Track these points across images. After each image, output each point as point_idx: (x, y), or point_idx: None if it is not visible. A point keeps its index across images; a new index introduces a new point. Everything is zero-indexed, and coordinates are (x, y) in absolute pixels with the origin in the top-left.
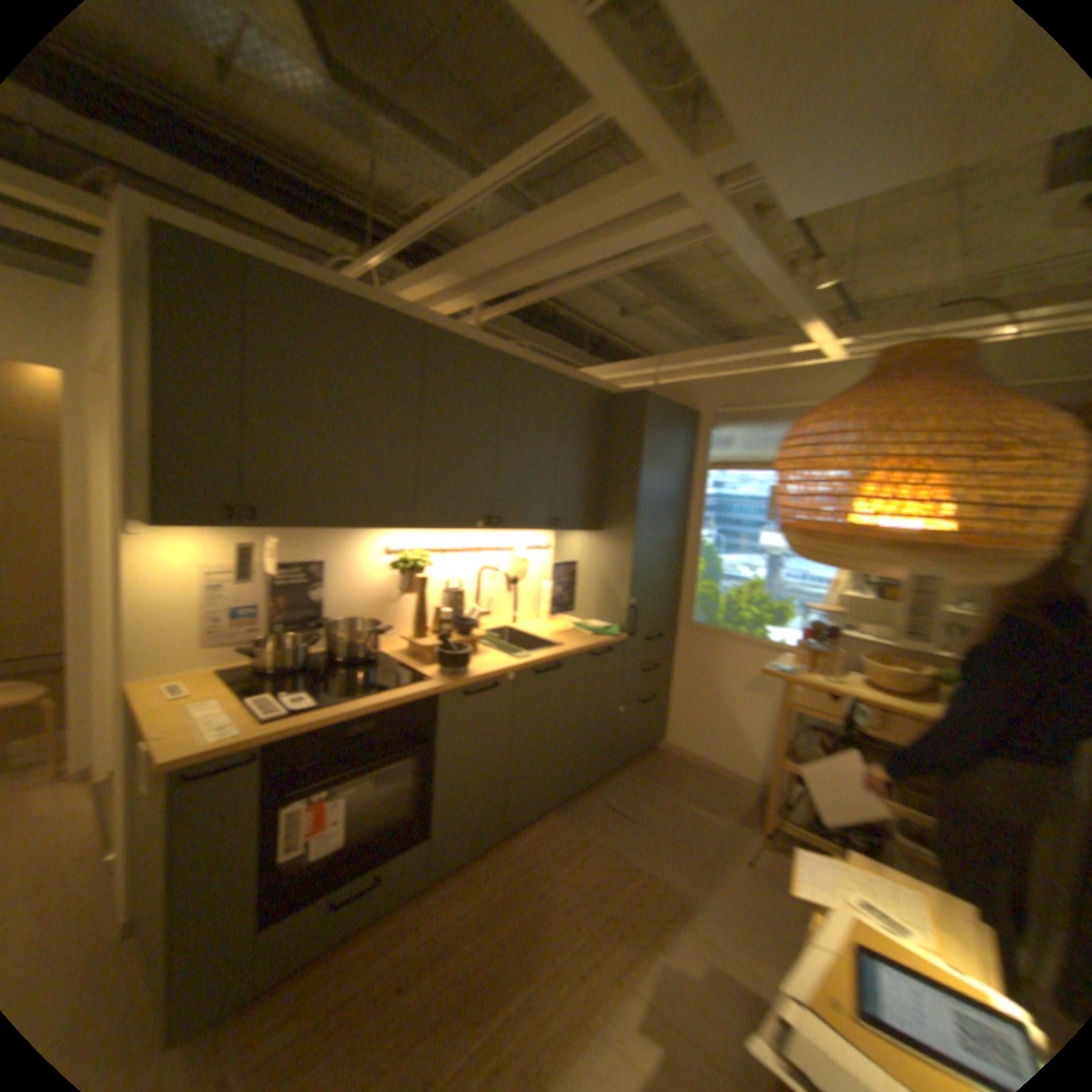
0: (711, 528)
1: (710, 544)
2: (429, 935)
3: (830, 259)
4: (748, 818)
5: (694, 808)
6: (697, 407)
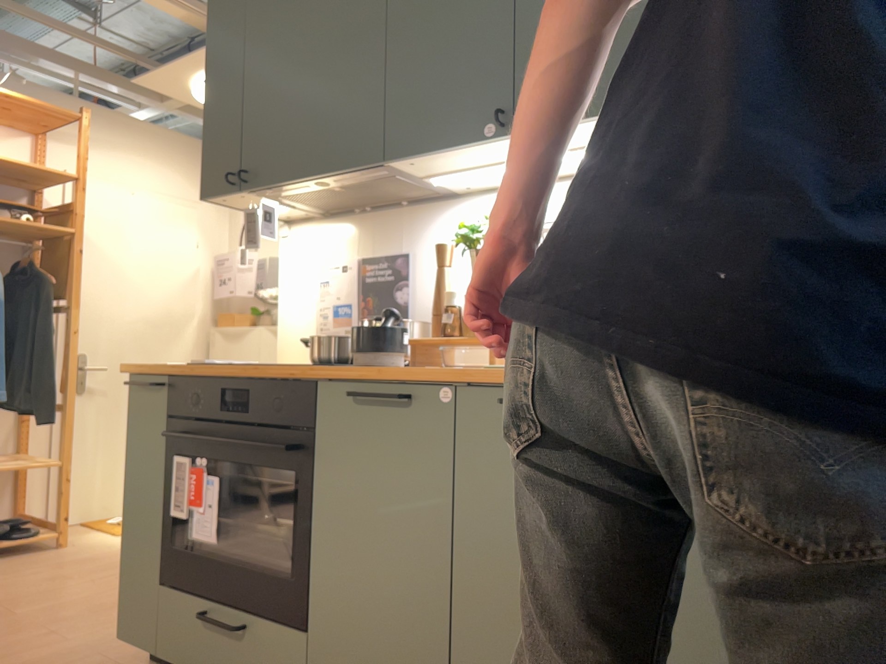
0: None
1: None
2: None
3: None
4: None
5: None
6: None
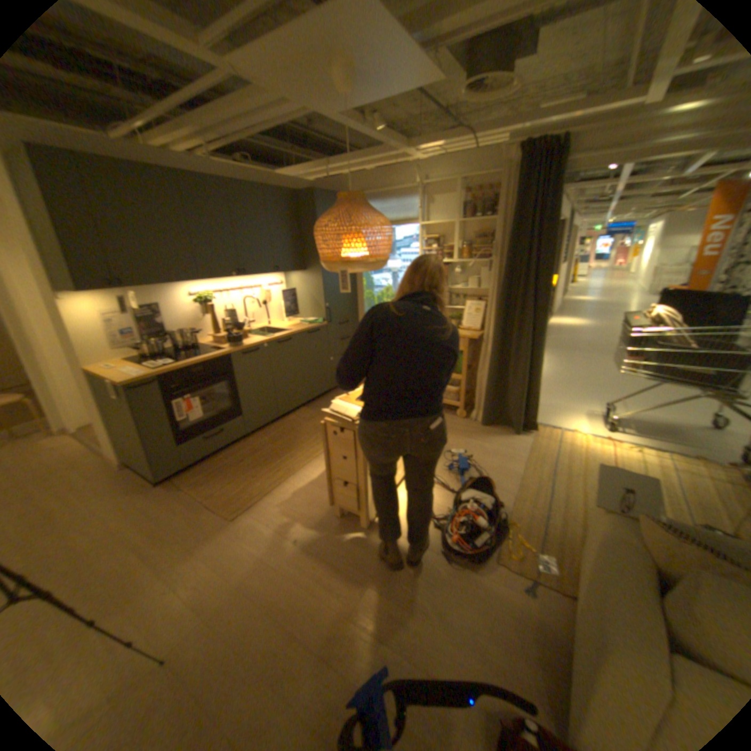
0: None
1: None
2: (248, 449)
3: (376, 115)
4: None
5: None
6: None
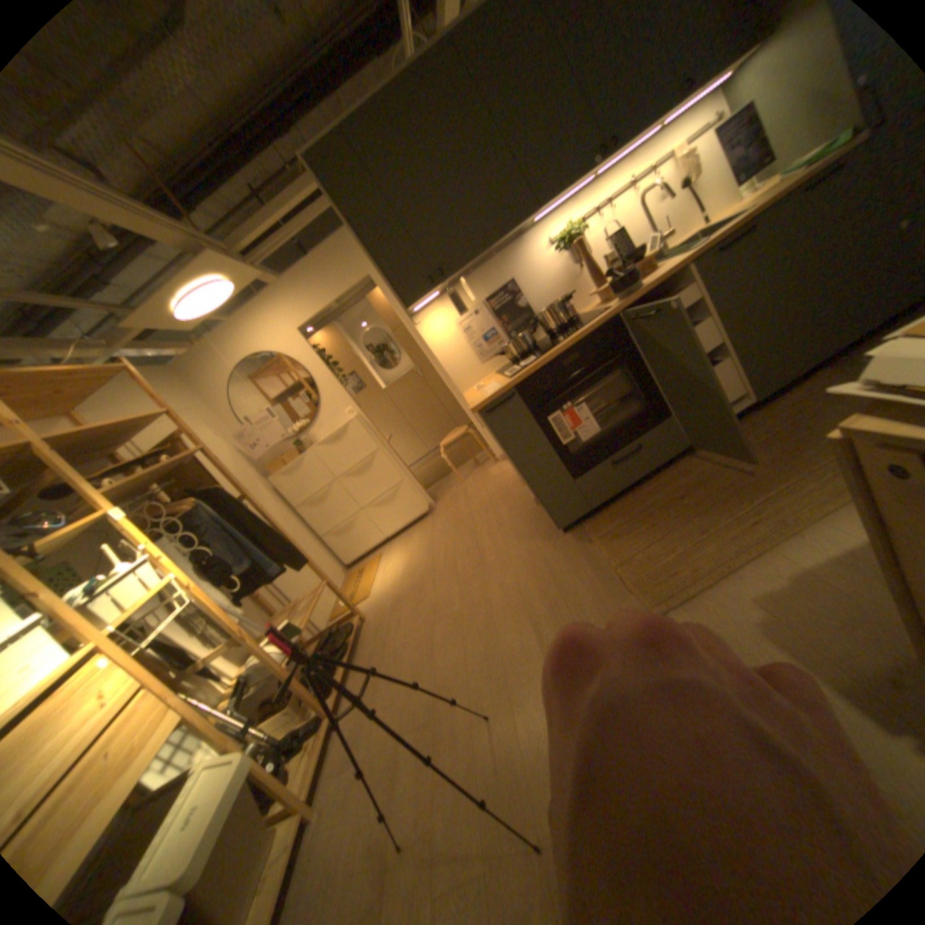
0: None
1: None
2: (698, 470)
3: None
4: None
5: None
6: None
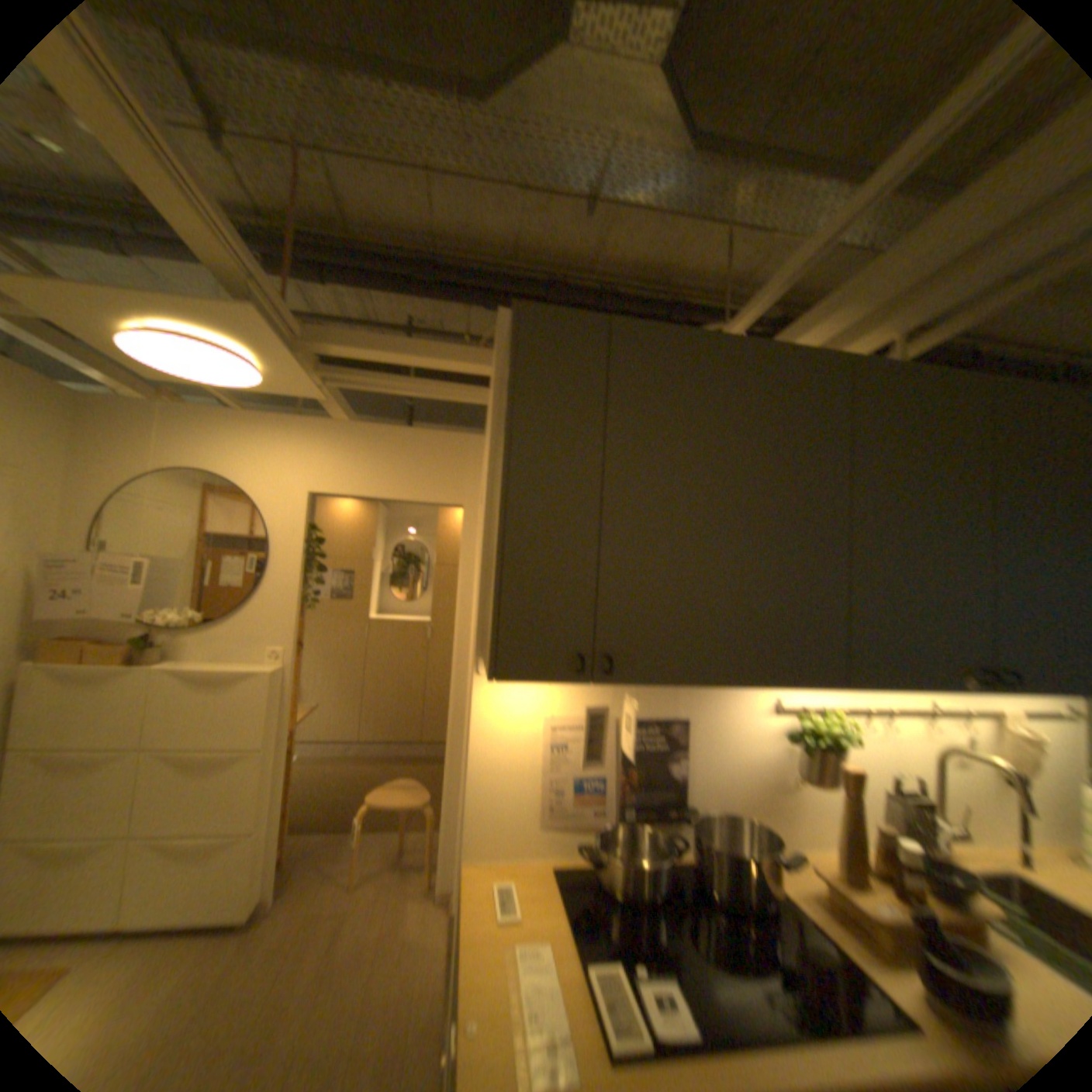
0: None
1: None
2: None
3: None
4: None
5: None
6: None
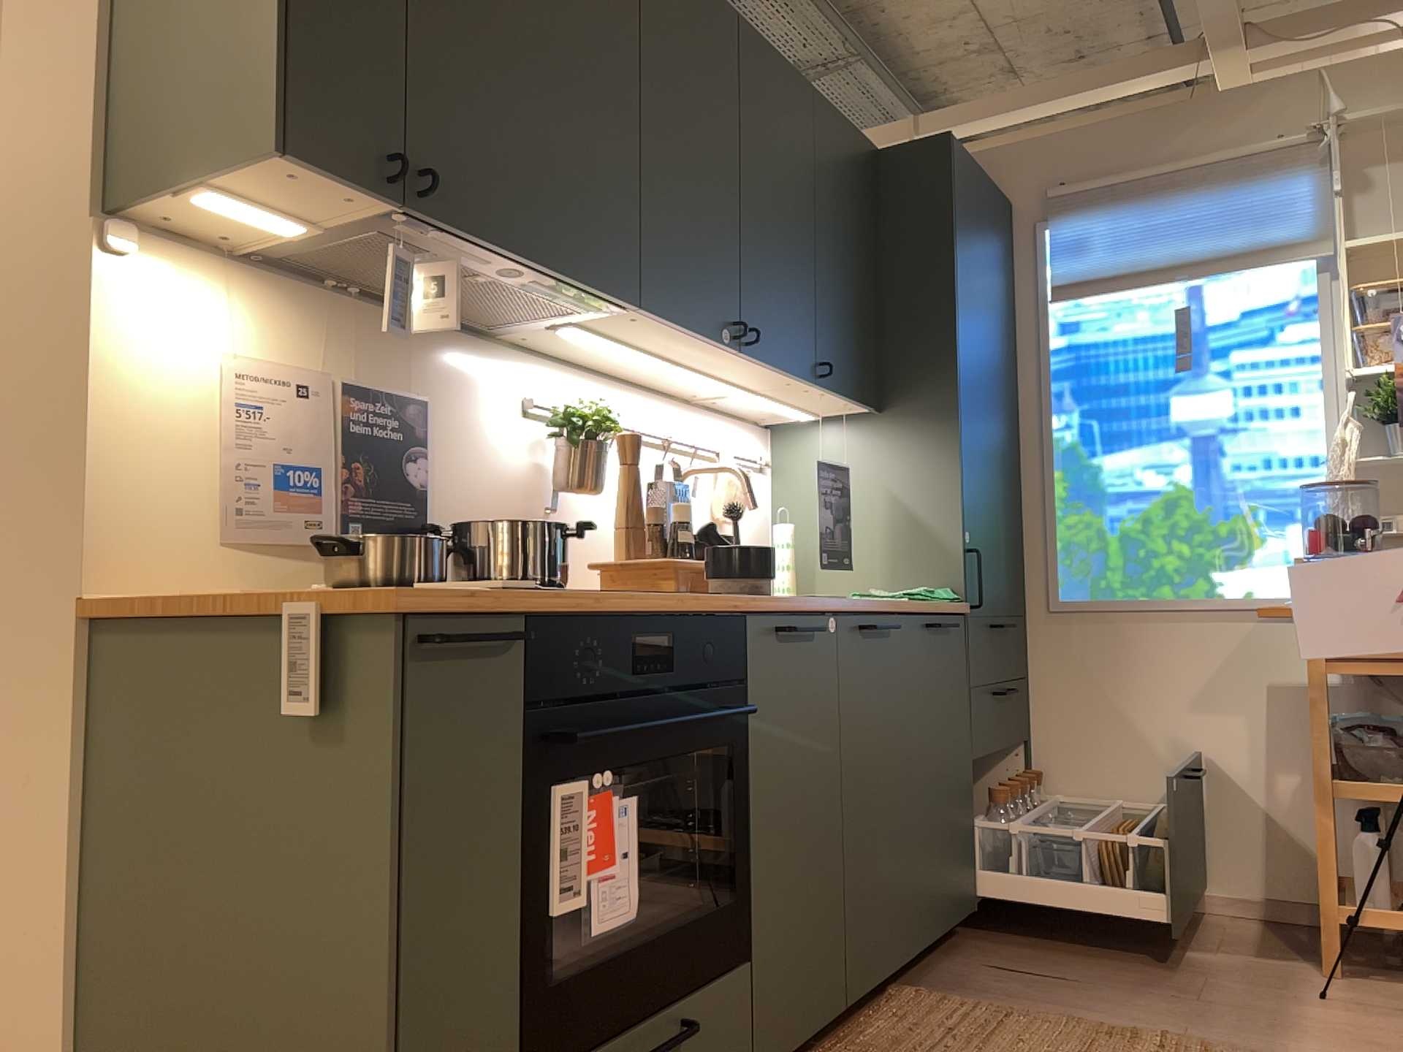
0: (1068, 410)
1: (1069, 440)
2: None
3: None
4: (1264, 946)
5: (1159, 948)
6: (1003, 197)
